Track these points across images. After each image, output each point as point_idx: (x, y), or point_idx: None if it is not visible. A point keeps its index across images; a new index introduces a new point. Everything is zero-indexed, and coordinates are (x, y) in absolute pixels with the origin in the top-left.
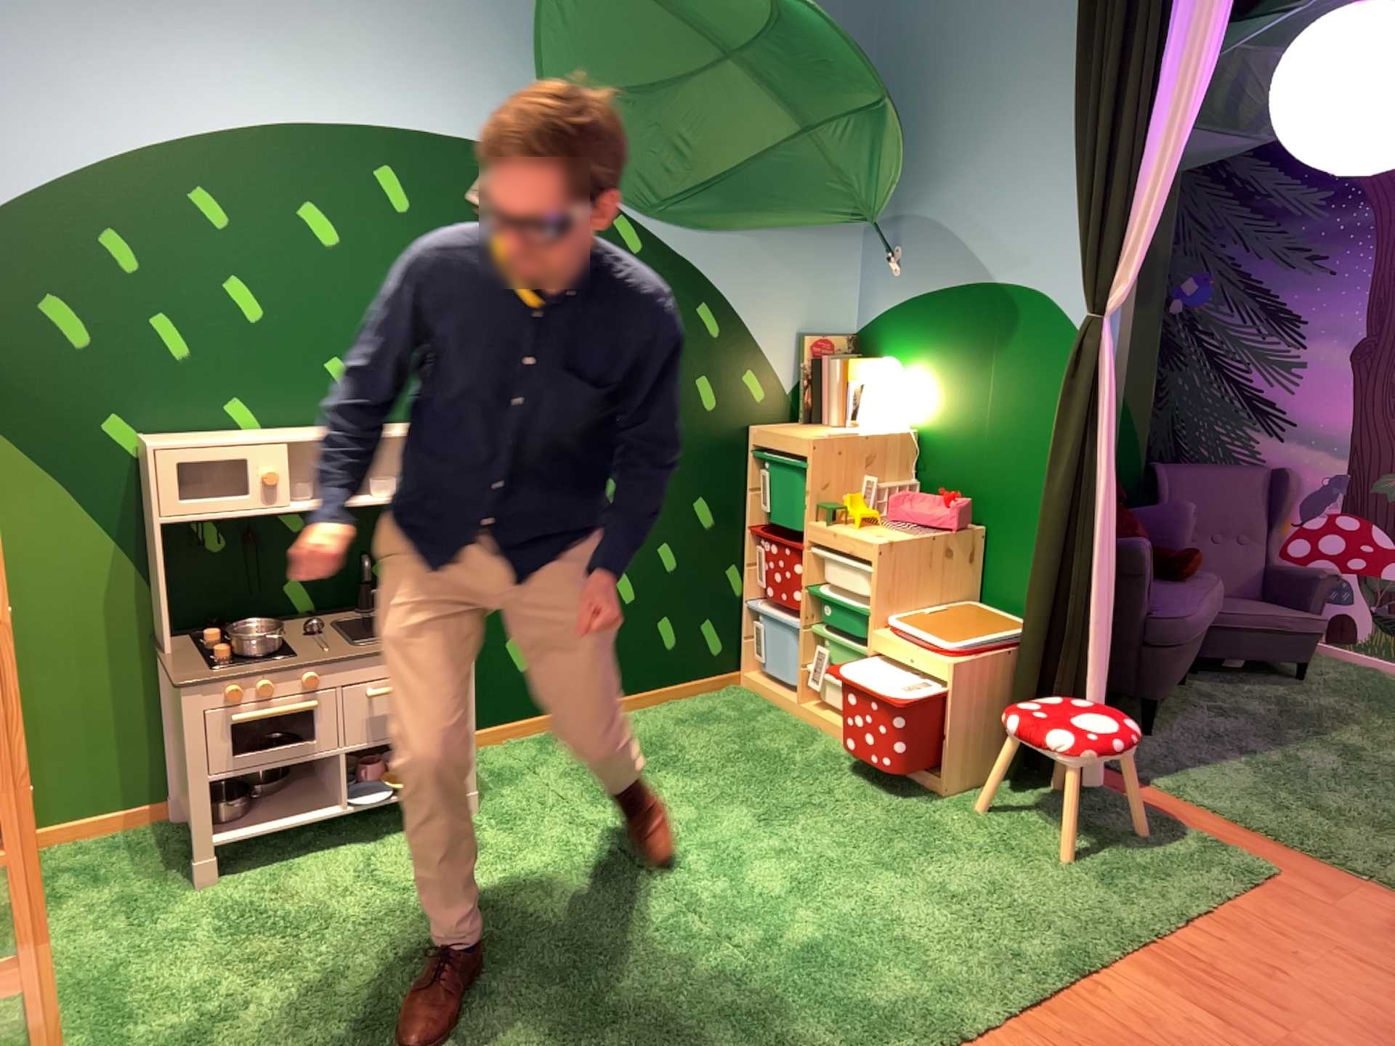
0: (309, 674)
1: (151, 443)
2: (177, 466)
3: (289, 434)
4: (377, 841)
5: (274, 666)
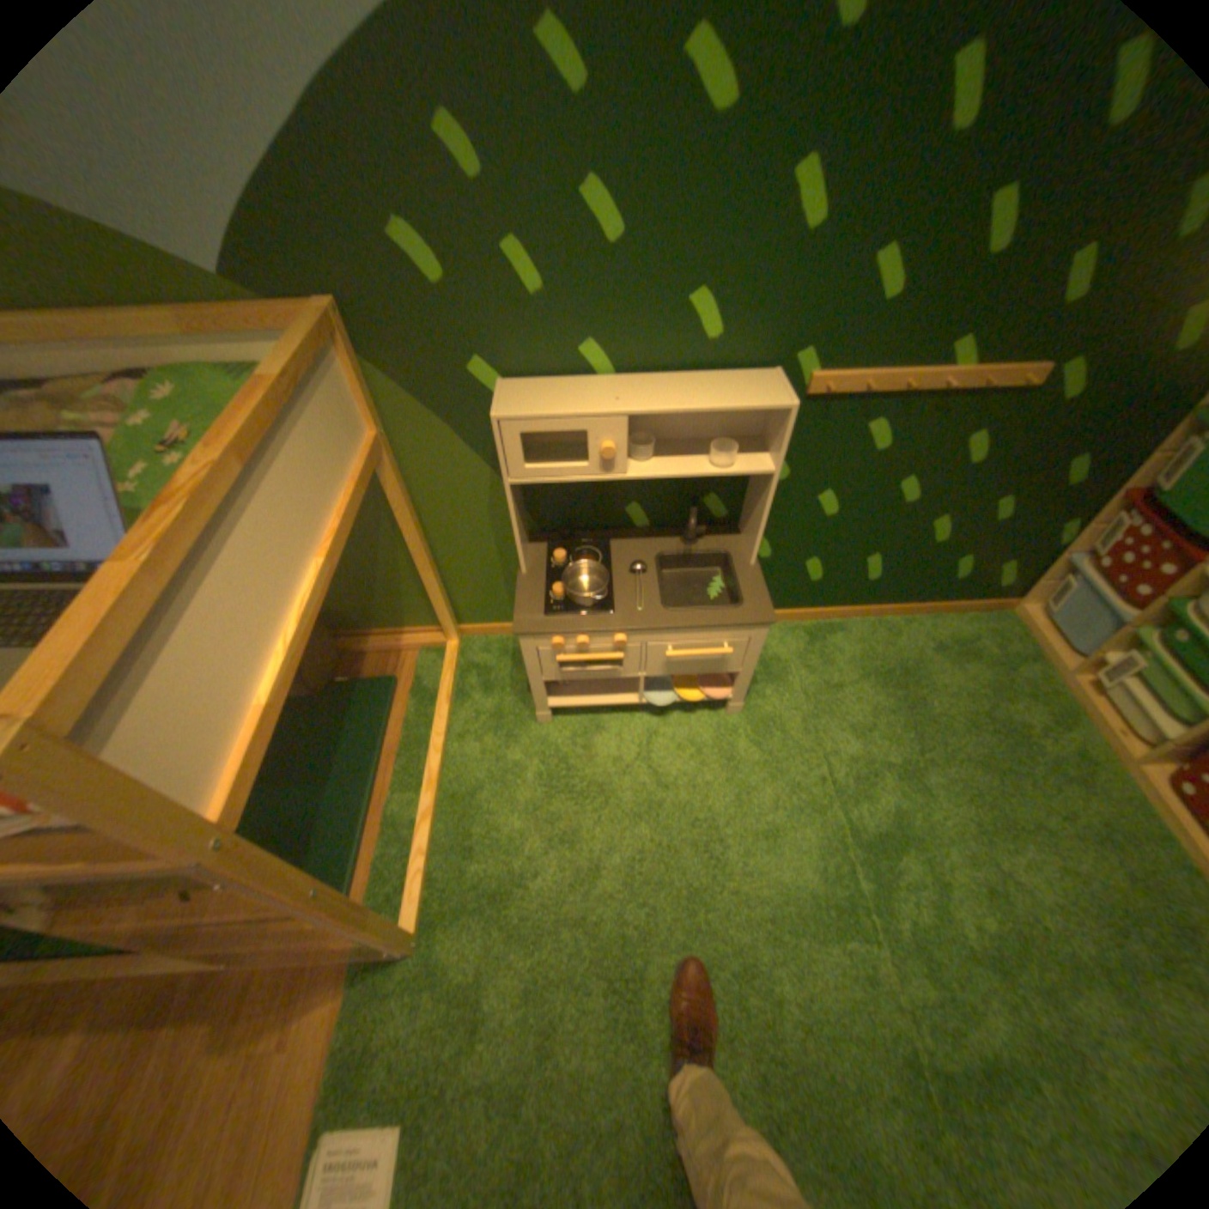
0: (619, 636)
1: (496, 410)
2: (519, 437)
3: (634, 399)
4: (662, 716)
5: (592, 625)
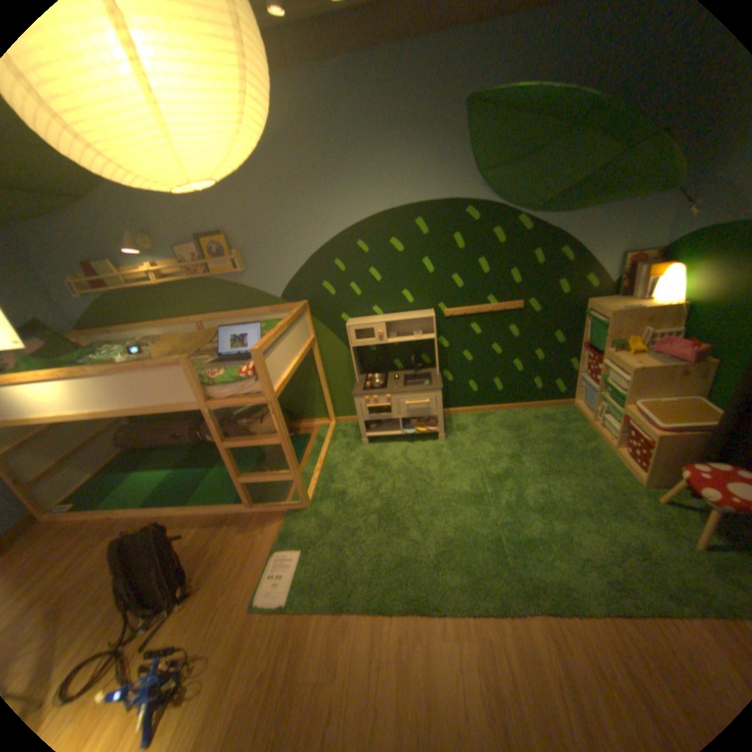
0: (387, 396)
1: (347, 325)
2: (353, 331)
3: (386, 319)
4: (412, 443)
5: (377, 392)
